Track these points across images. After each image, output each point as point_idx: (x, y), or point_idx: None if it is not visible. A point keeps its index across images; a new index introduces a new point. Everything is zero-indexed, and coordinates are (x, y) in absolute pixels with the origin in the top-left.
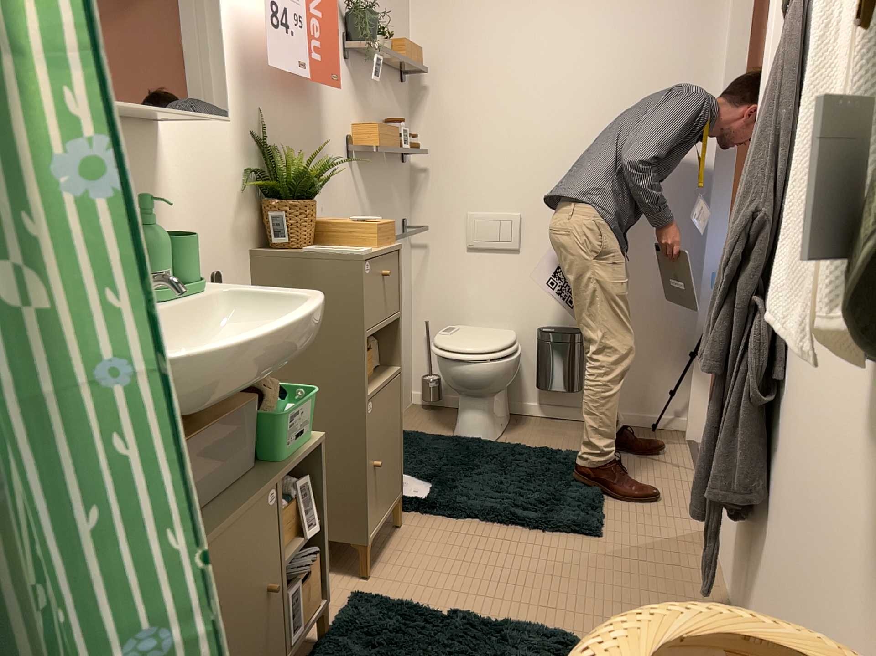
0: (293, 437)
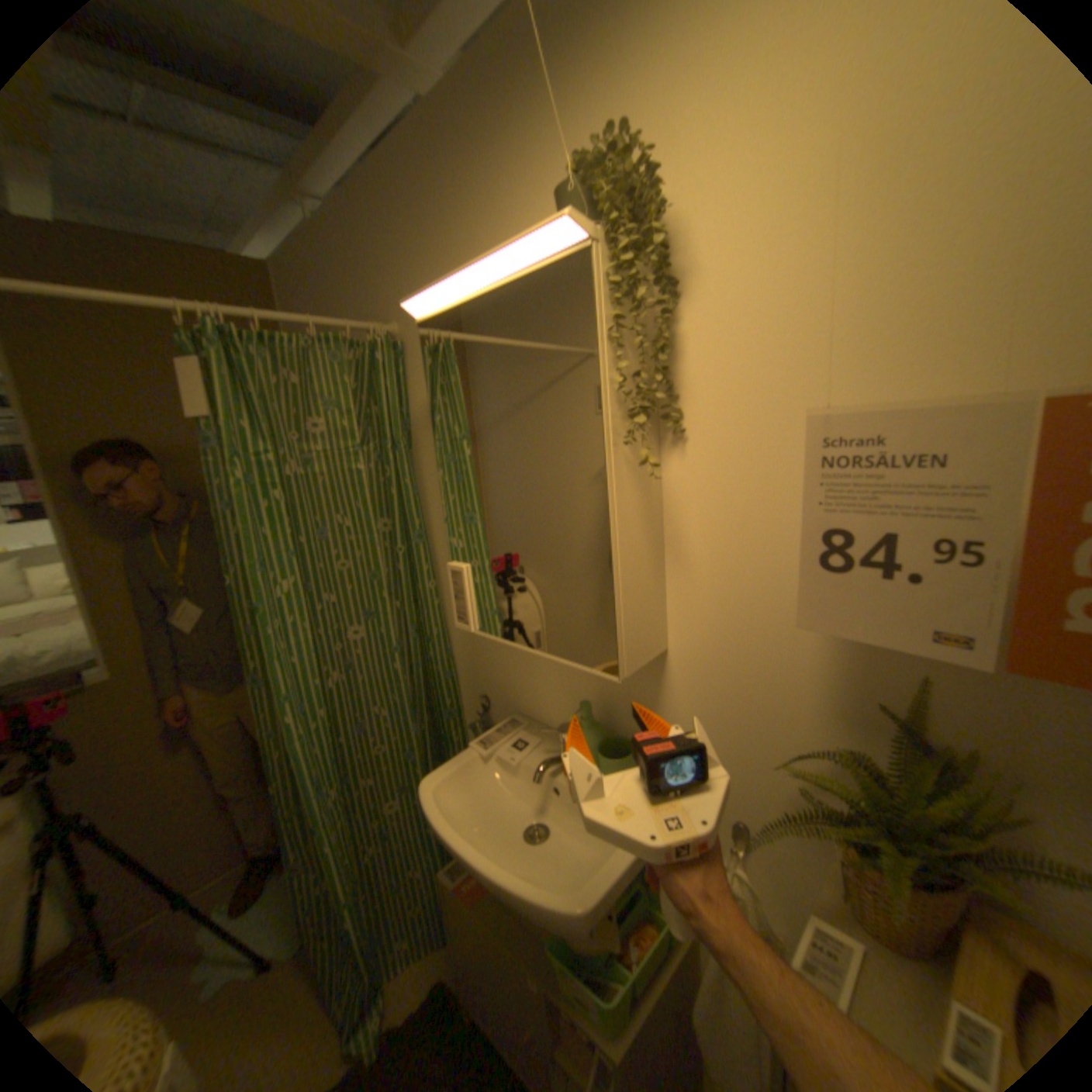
0: (567, 987)
